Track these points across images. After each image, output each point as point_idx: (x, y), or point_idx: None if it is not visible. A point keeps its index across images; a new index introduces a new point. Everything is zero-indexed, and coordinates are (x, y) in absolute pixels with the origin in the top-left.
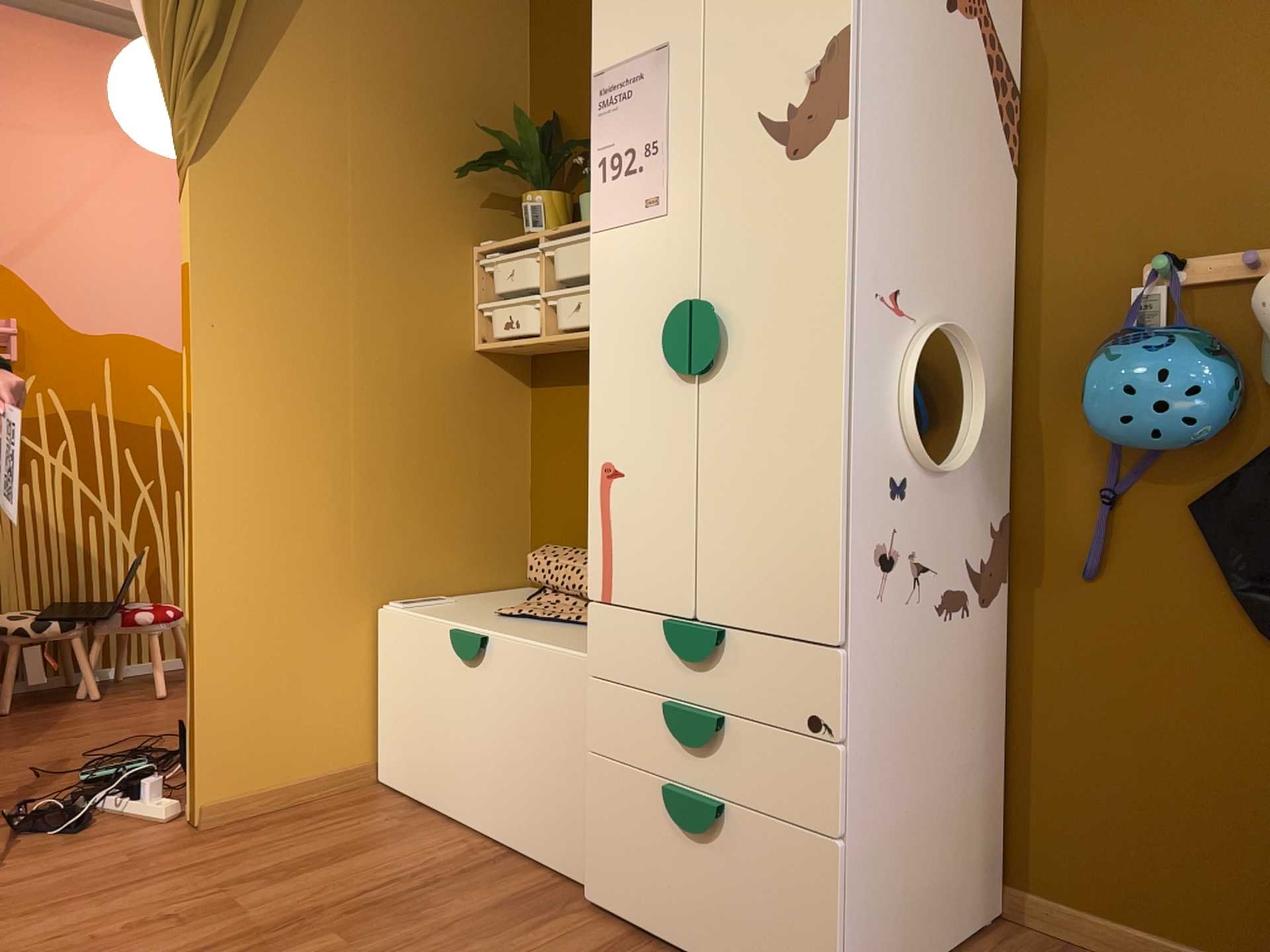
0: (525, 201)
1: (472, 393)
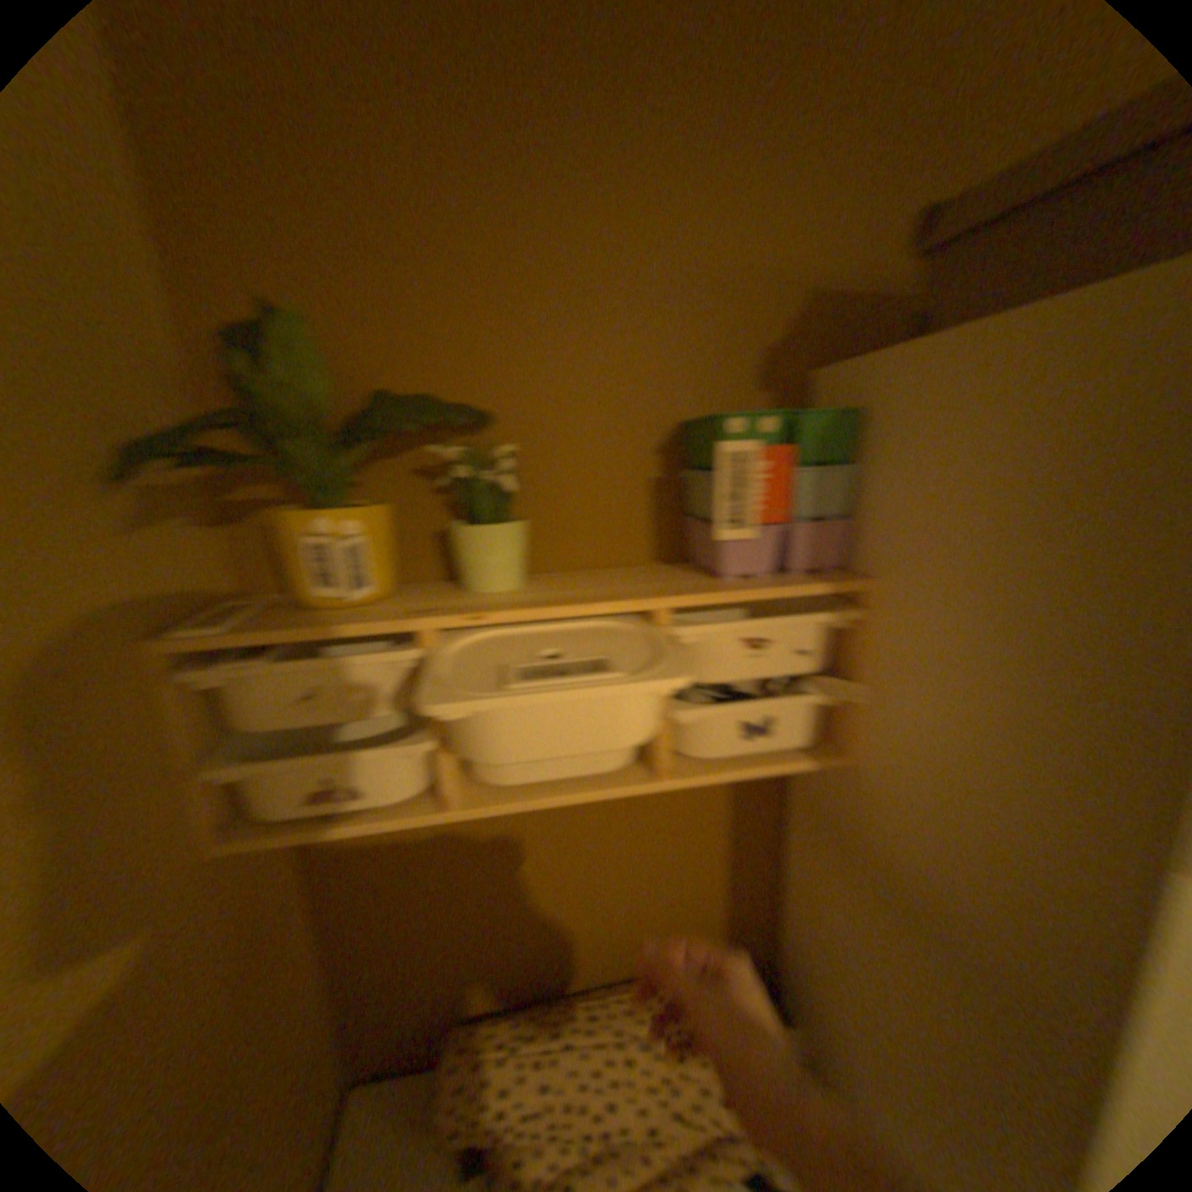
0: (304, 523)
1: (228, 937)
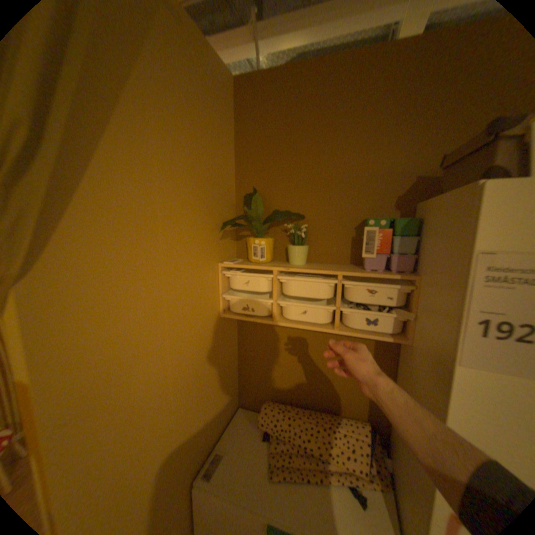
0: (252, 241)
1: (220, 338)
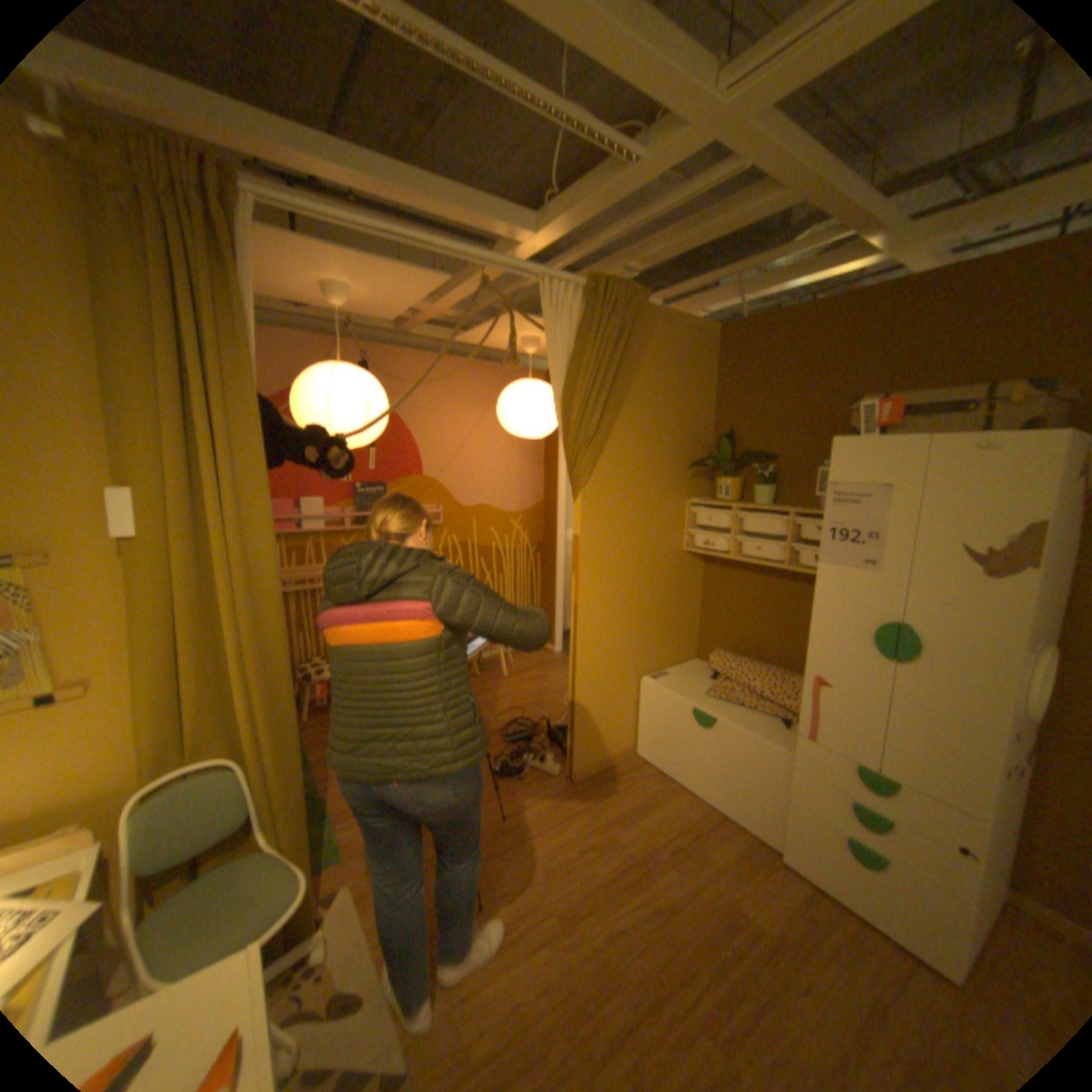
0: (718, 481)
1: (680, 572)
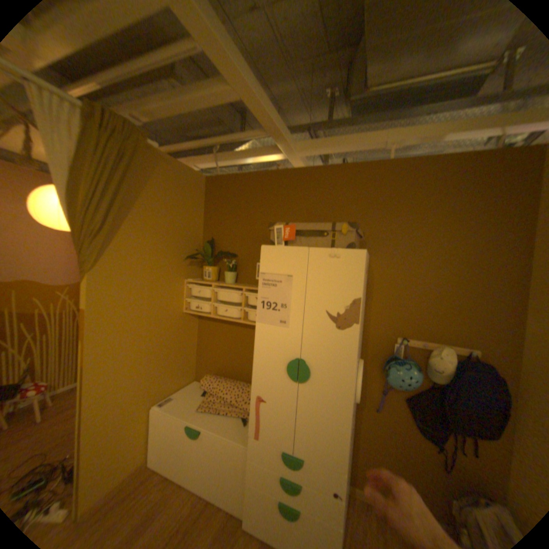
0: (205, 269)
1: (182, 327)
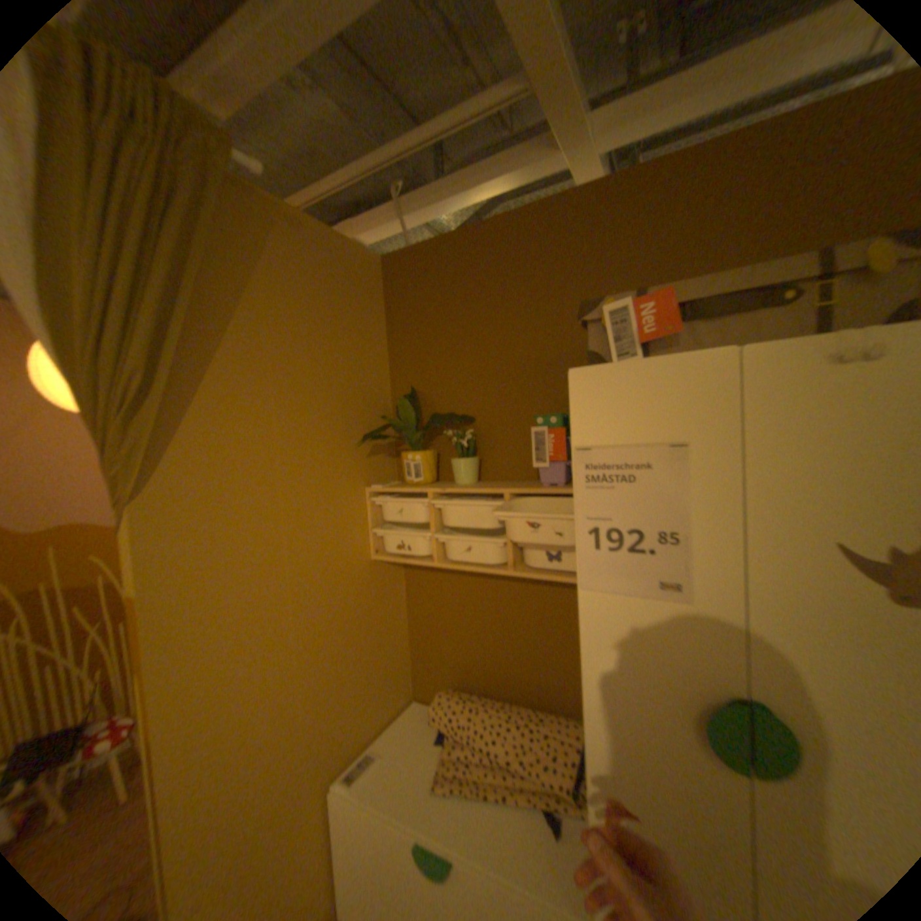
0: (405, 456)
1: (372, 589)
